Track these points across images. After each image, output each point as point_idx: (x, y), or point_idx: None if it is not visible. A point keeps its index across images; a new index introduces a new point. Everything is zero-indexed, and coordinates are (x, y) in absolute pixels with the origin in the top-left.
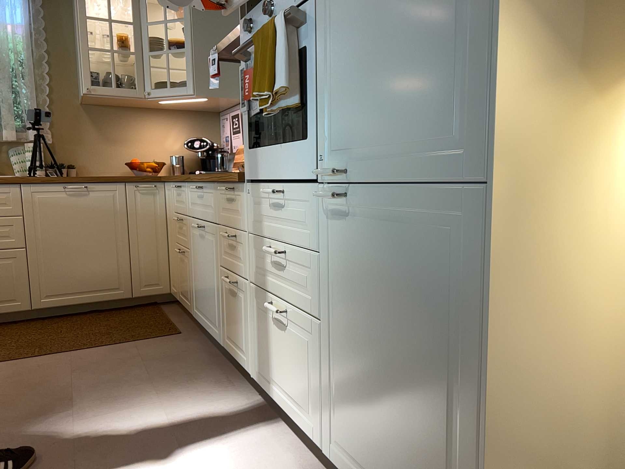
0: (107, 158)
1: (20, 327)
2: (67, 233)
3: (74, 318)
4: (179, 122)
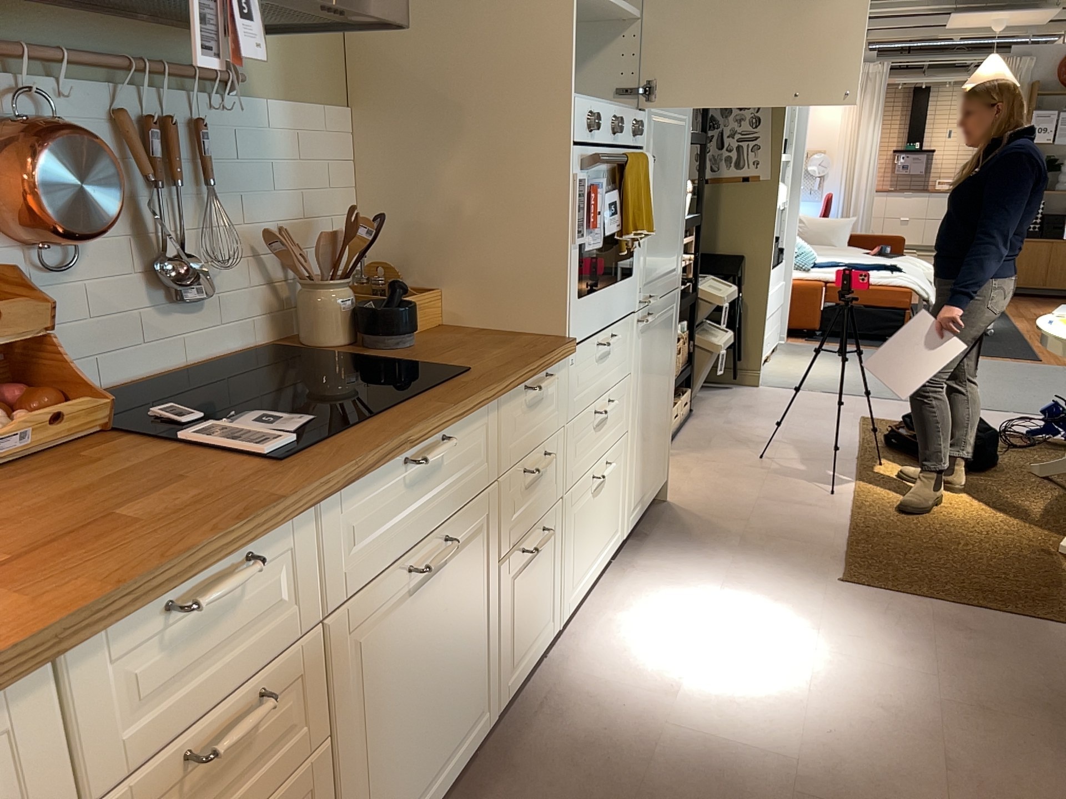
0: None
1: None
2: None
3: None
4: None
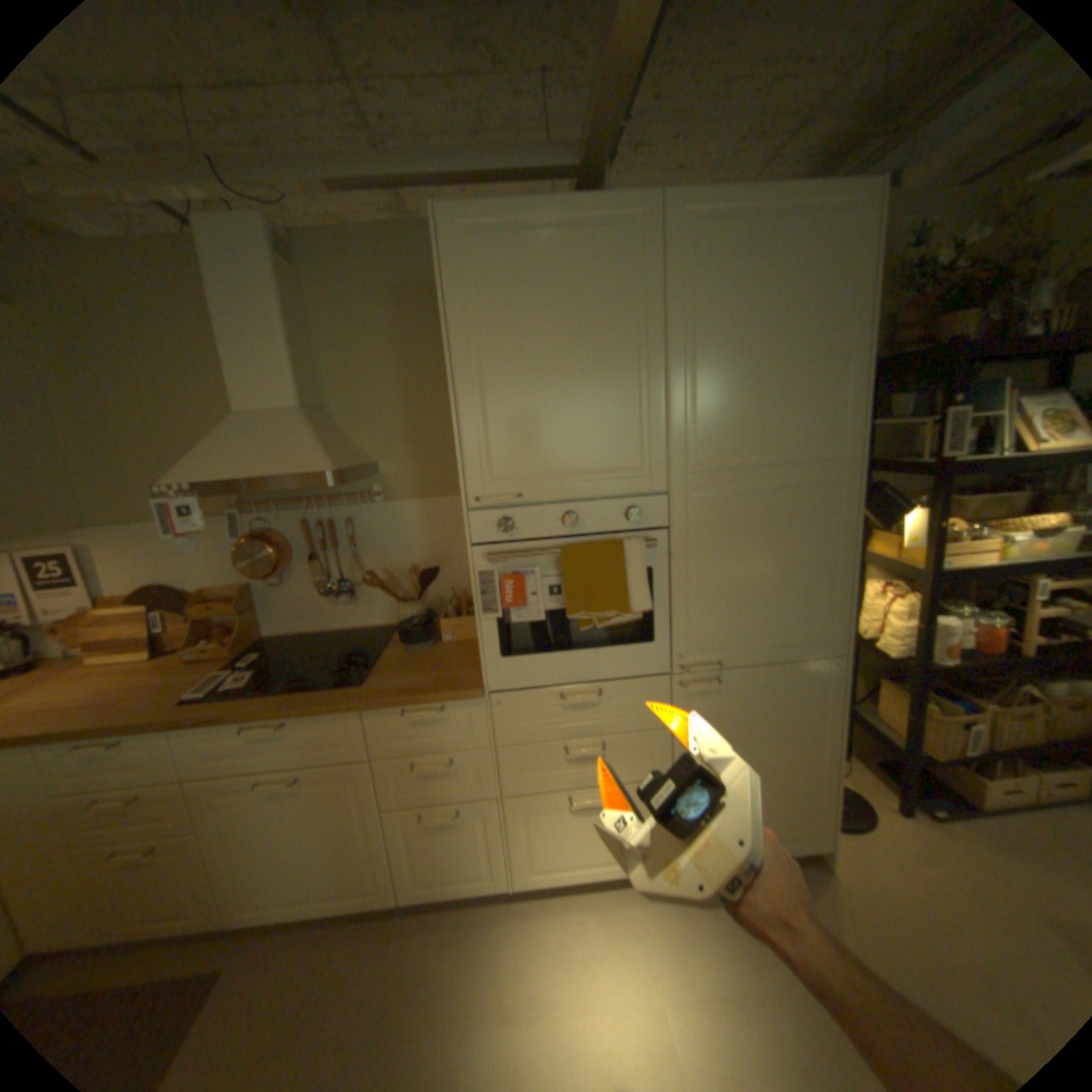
0: None
1: None
2: None
3: None
4: None
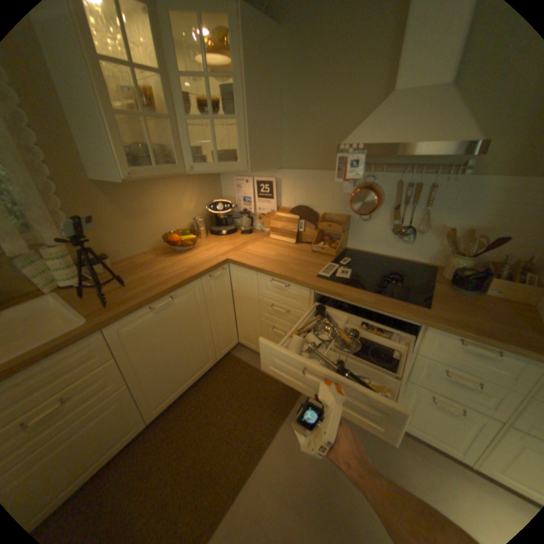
0: (135, 236)
1: (145, 447)
2: (163, 347)
3: (184, 406)
4: (191, 183)
